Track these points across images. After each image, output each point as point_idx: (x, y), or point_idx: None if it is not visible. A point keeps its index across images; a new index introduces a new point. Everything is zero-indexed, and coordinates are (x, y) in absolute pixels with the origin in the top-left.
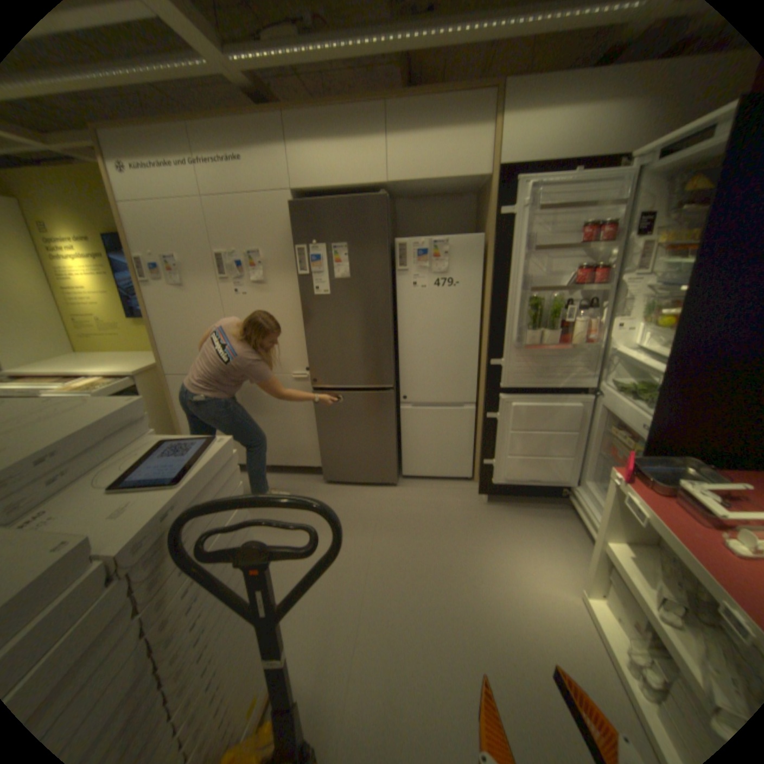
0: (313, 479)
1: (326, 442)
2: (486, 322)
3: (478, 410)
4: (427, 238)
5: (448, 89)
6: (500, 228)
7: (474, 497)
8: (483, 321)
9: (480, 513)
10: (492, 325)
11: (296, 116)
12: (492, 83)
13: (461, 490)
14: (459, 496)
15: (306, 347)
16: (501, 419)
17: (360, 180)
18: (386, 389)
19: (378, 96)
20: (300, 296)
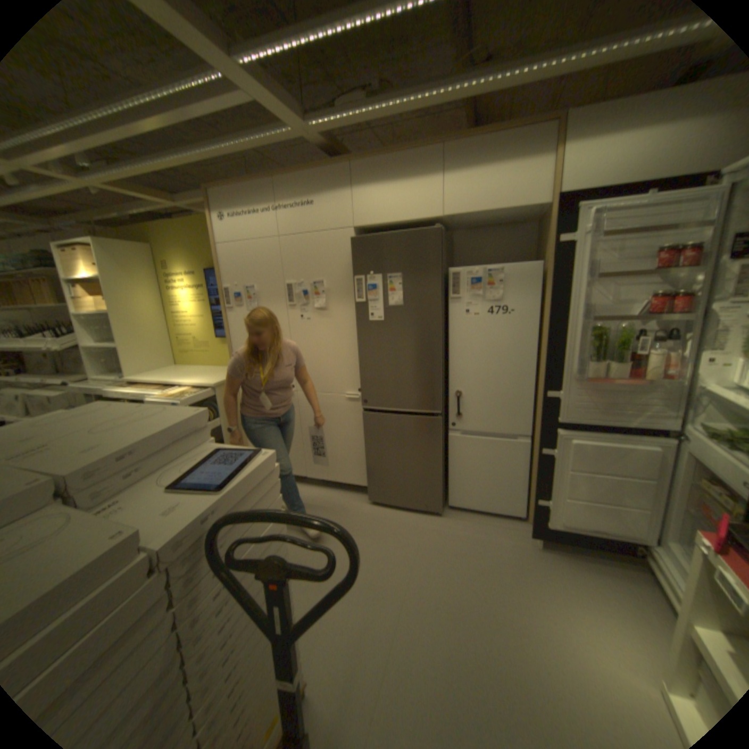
0: (359, 498)
1: (373, 462)
2: (545, 351)
3: (534, 444)
4: (481, 266)
5: (506, 126)
6: (560, 255)
7: (528, 541)
8: (541, 350)
9: (533, 560)
10: (551, 354)
11: (362, 164)
12: (553, 116)
13: (513, 531)
14: (510, 537)
15: (360, 369)
16: (559, 456)
17: (417, 216)
18: (434, 414)
19: (436, 140)
20: (356, 322)
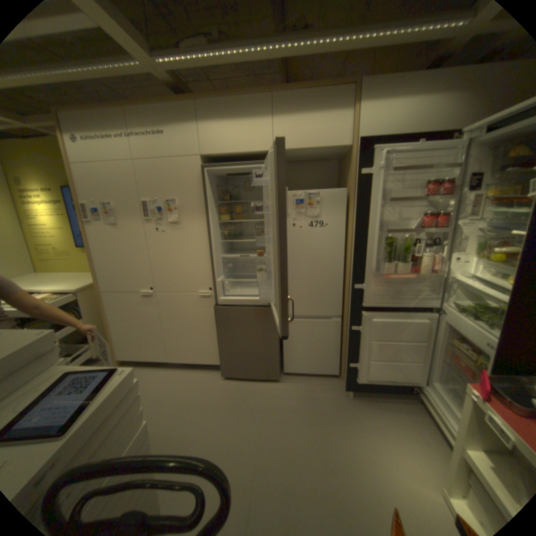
0: (213, 375)
1: (224, 346)
2: (349, 254)
3: (343, 322)
4: (303, 191)
5: (319, 84)
6: (359, 184)
7: (342, 393)
8: (347, 253)
9: (348, 407)
10: (355, 257)
11: (206, 103)
12: (352, 80)
13: (331, 386)
14: (329, 392)
15: (210, 271)
16: (363, 331)
17: (252, 149)
18: (271, 305)
19: (266, 88)
20: (206, 234)
